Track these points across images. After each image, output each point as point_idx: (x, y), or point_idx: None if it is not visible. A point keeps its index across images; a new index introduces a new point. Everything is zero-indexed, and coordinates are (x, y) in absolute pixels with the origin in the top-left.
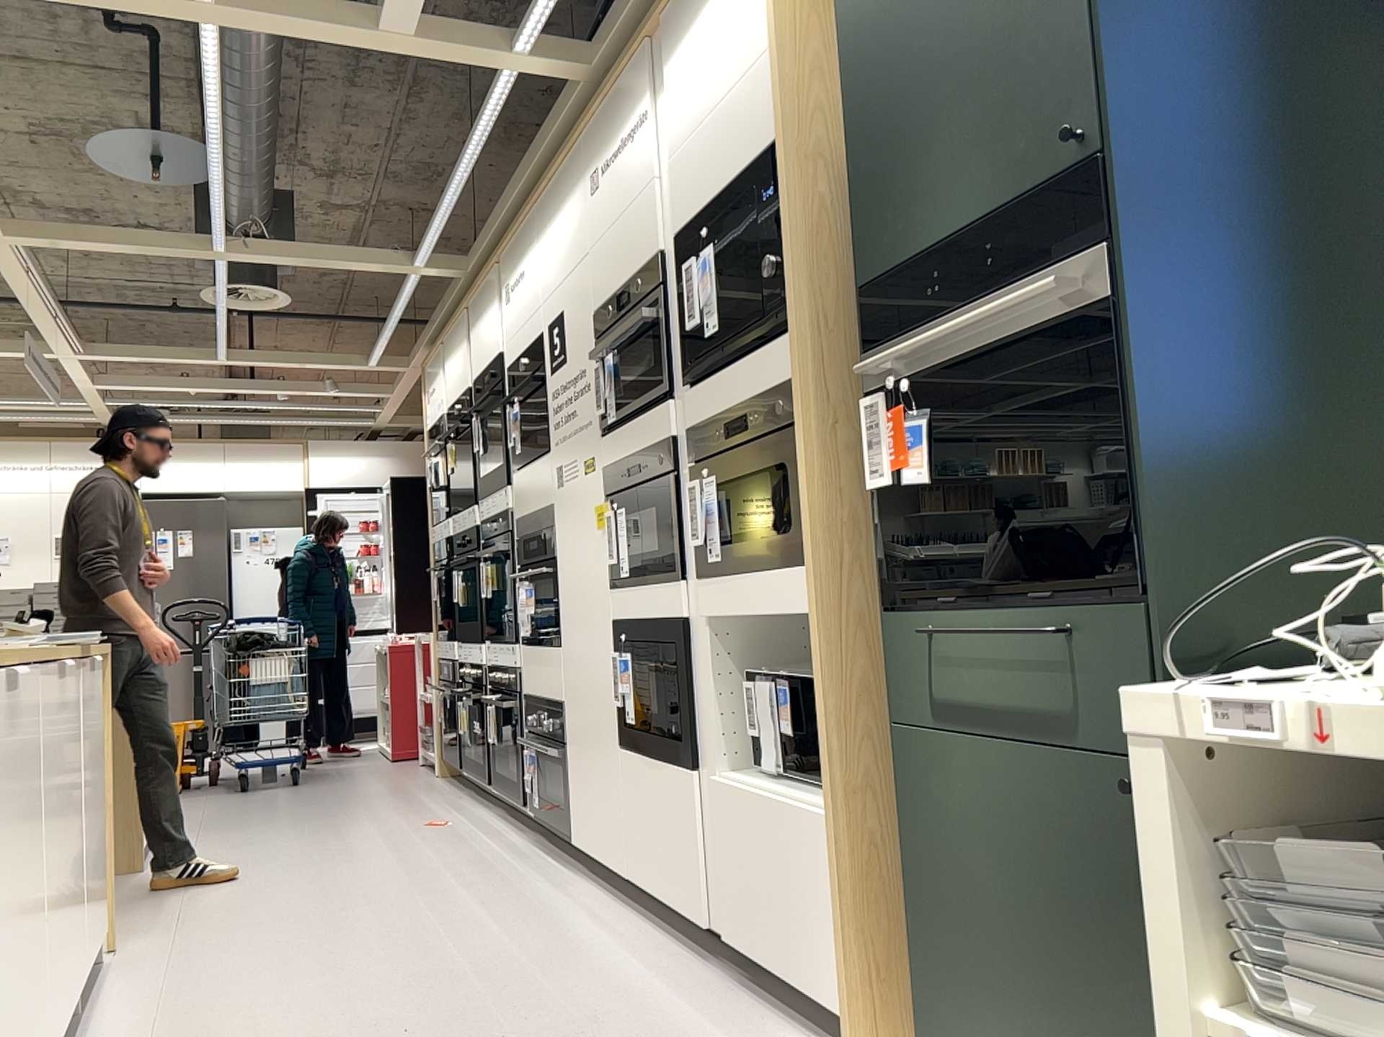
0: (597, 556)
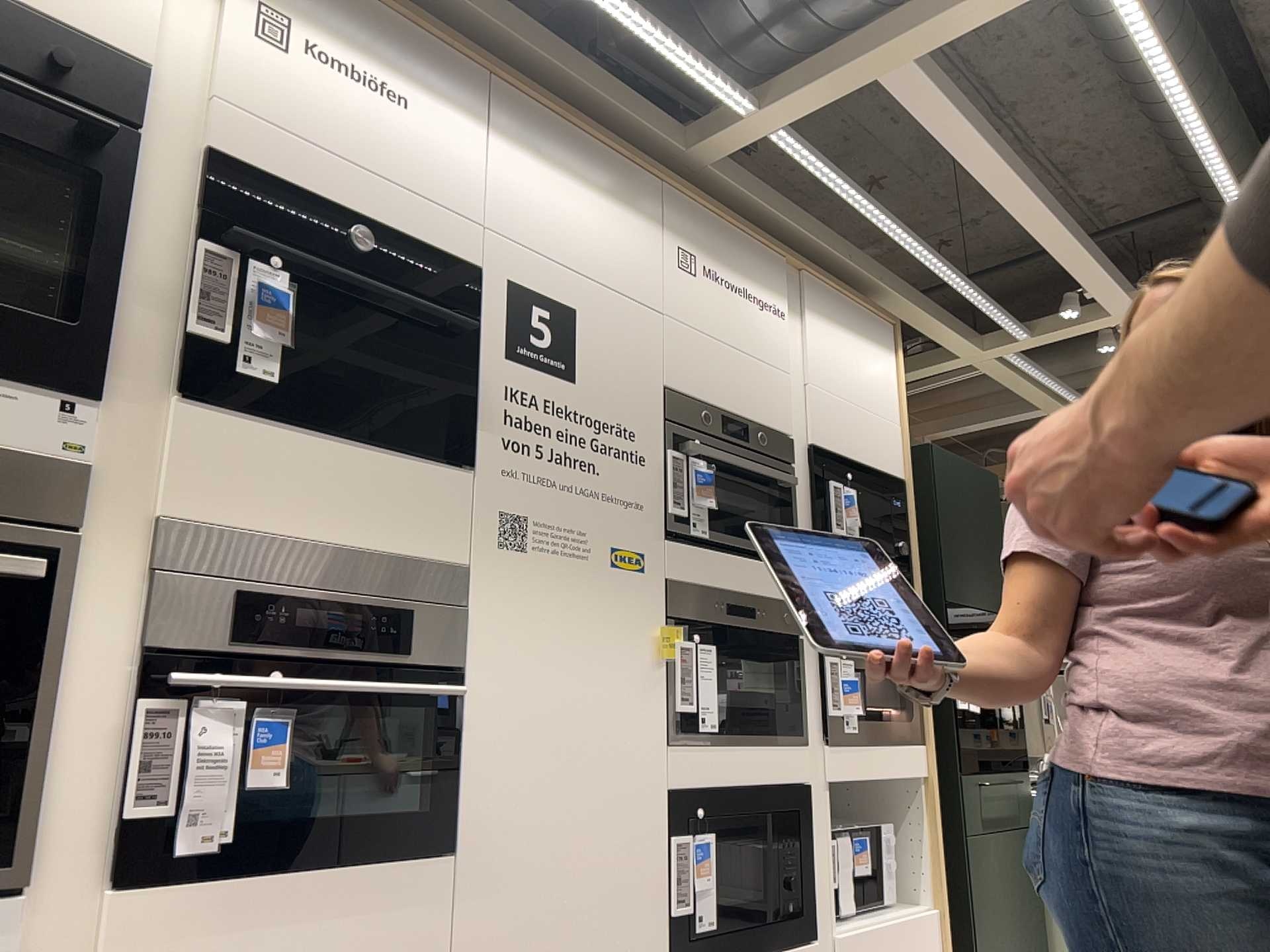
0: (636, 693)
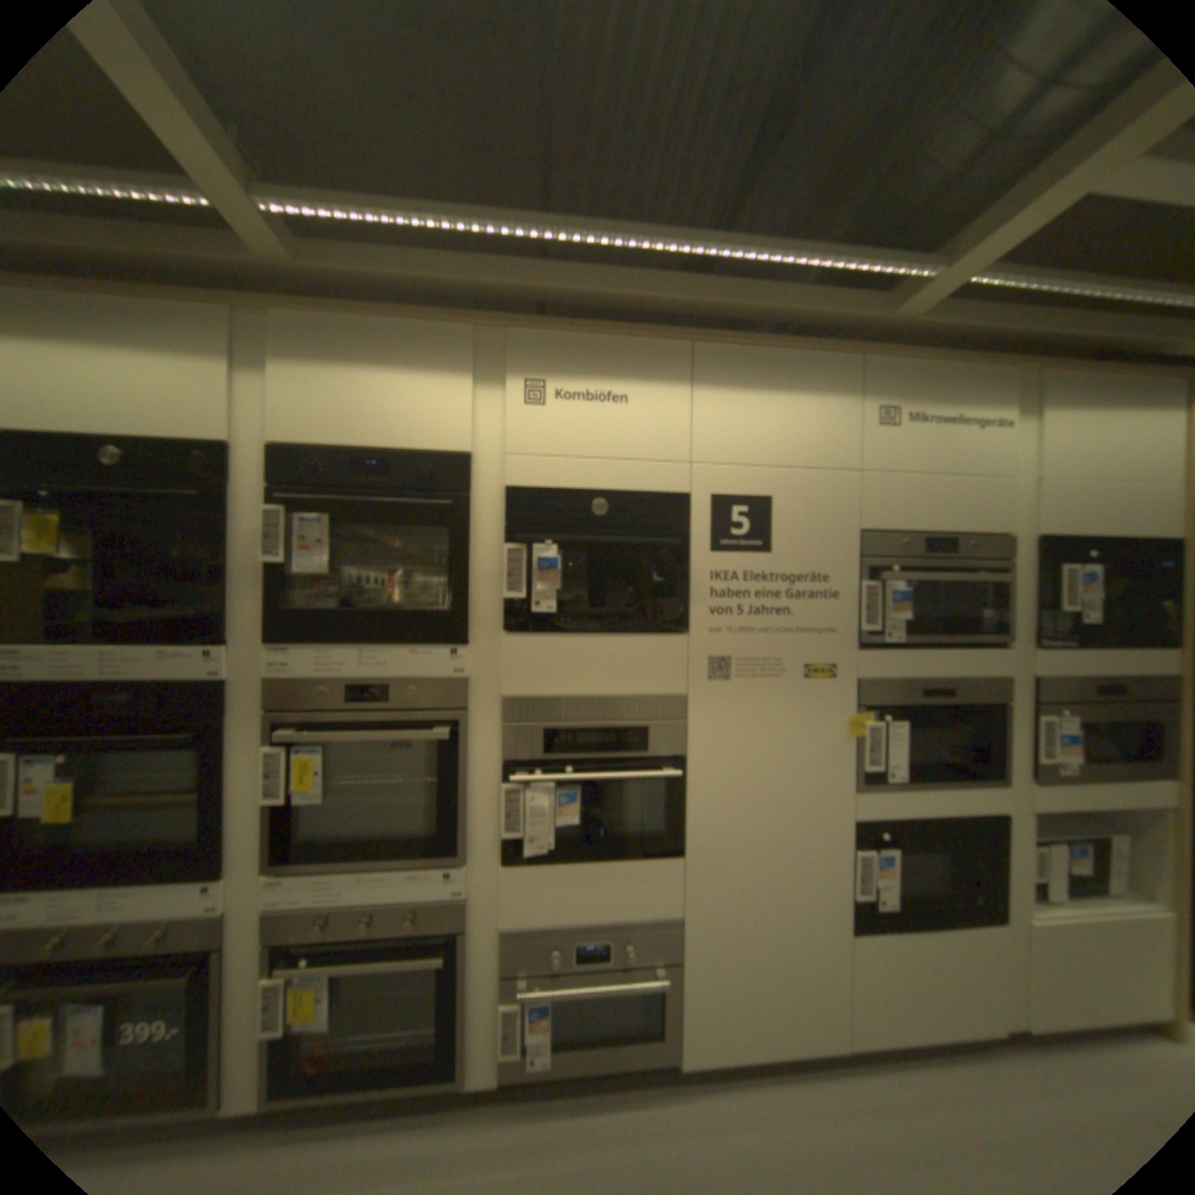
0: (826, 760)
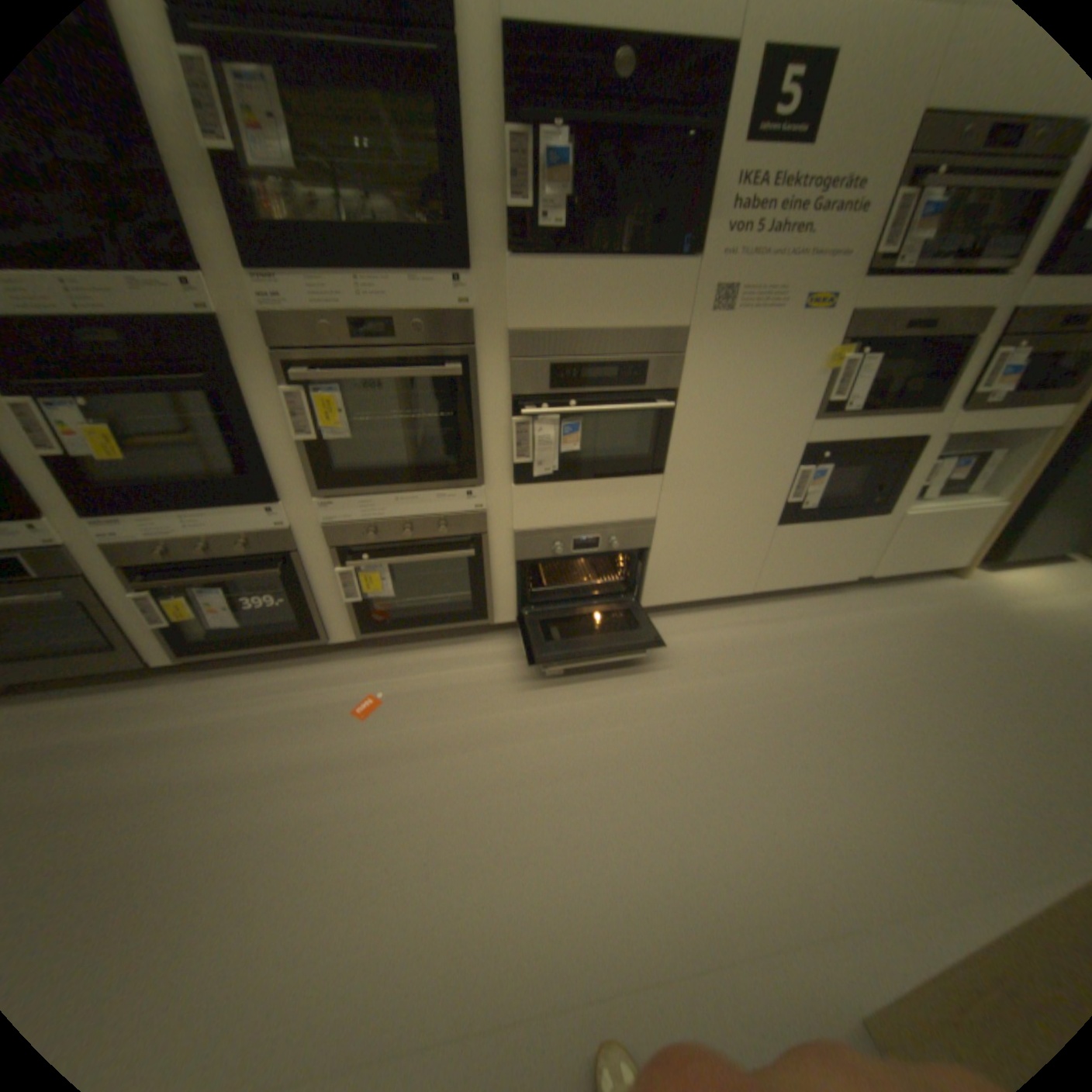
0: (800, 391)
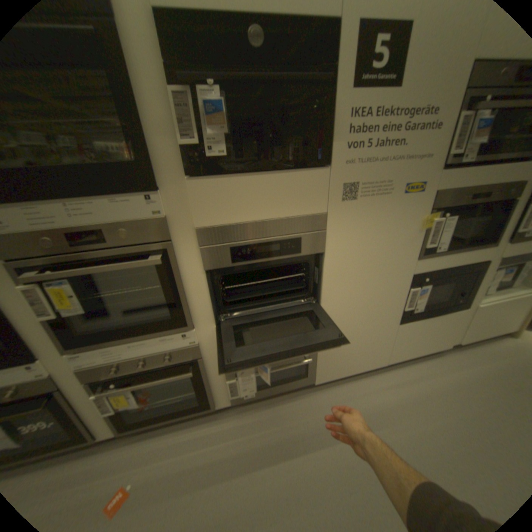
0: (406, 244)
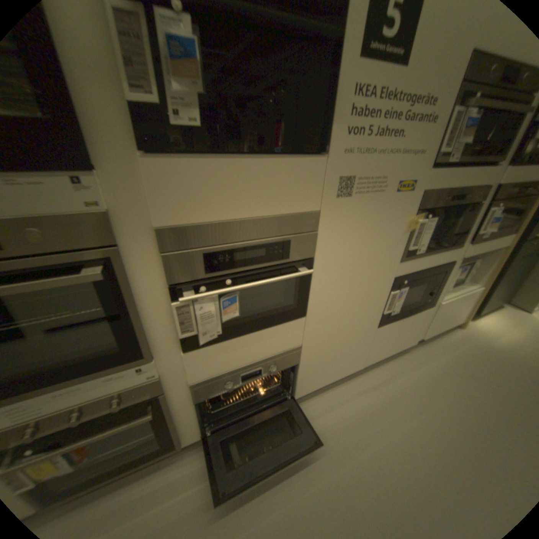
0: (392, 246)
